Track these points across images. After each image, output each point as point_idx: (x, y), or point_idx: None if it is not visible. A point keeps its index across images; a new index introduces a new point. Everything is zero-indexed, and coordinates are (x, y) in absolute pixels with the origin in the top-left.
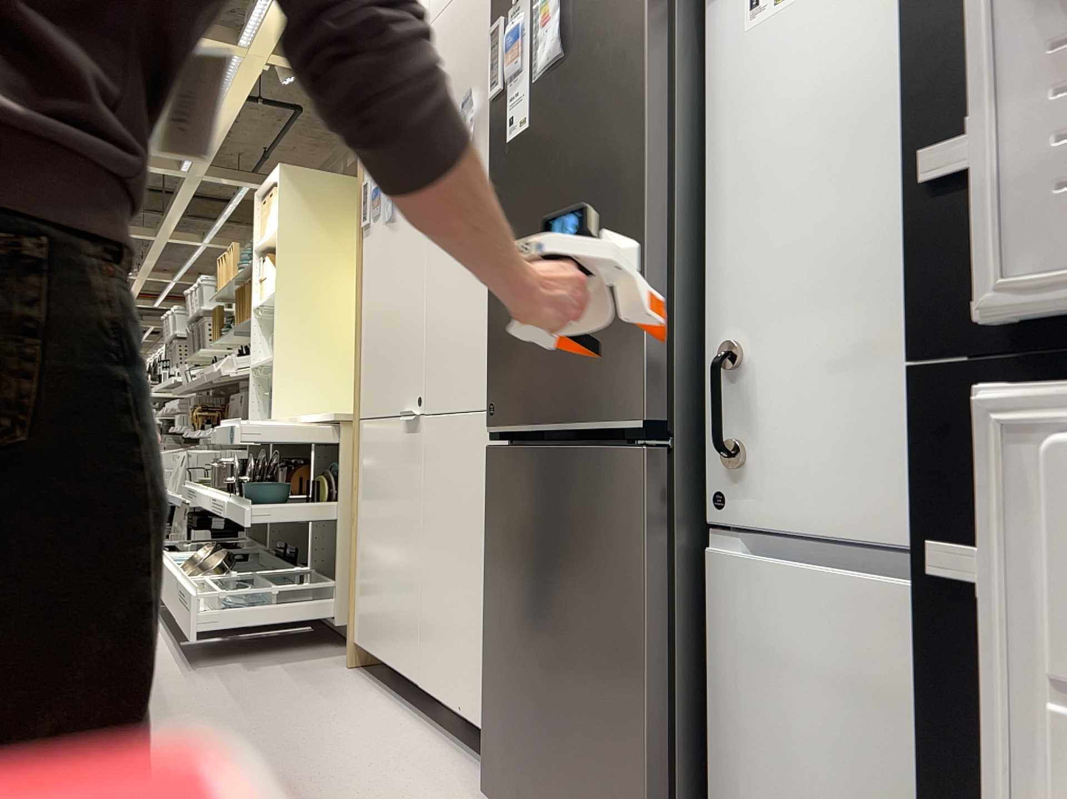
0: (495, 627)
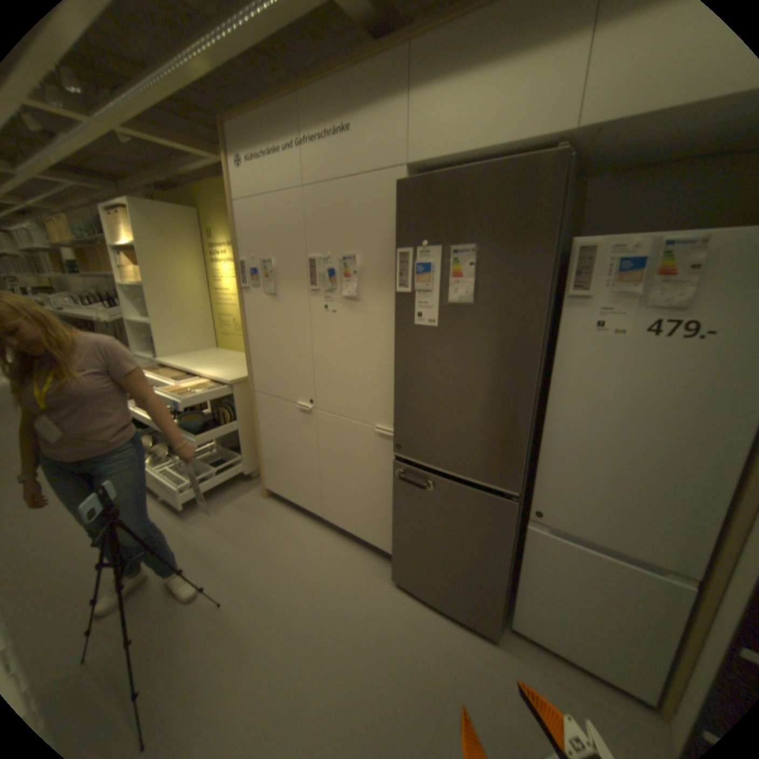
0: (401, 528)
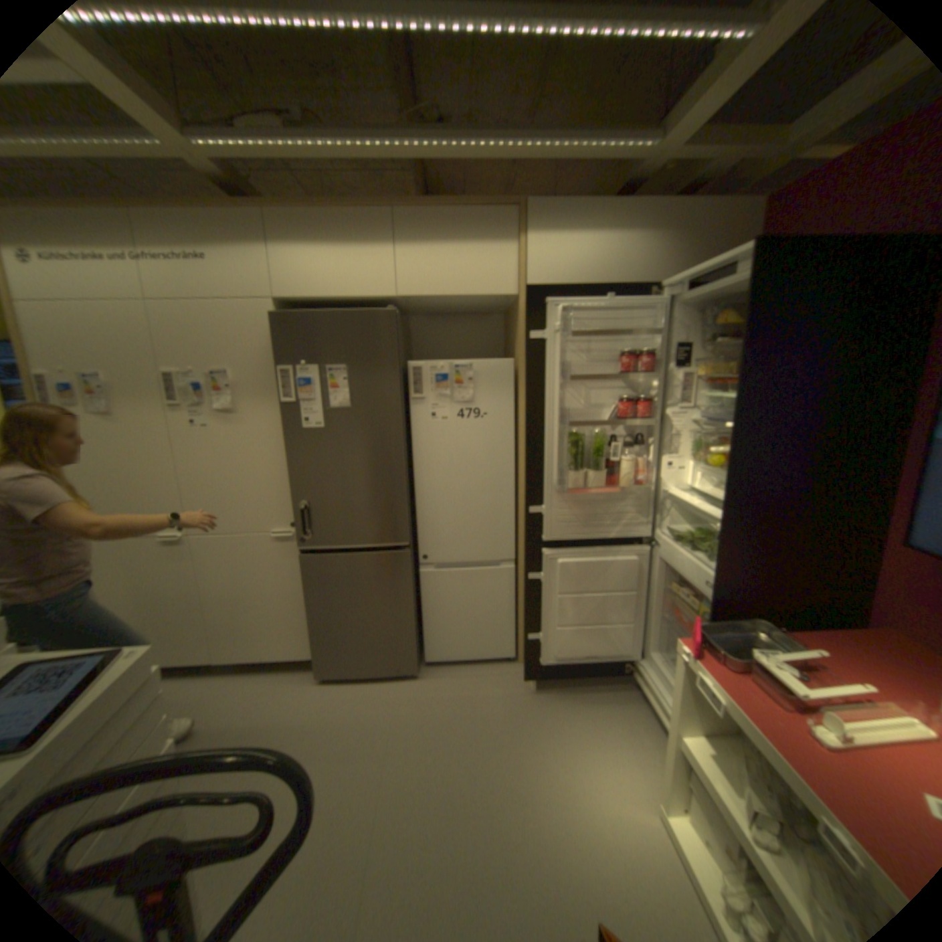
0: (319, 619)
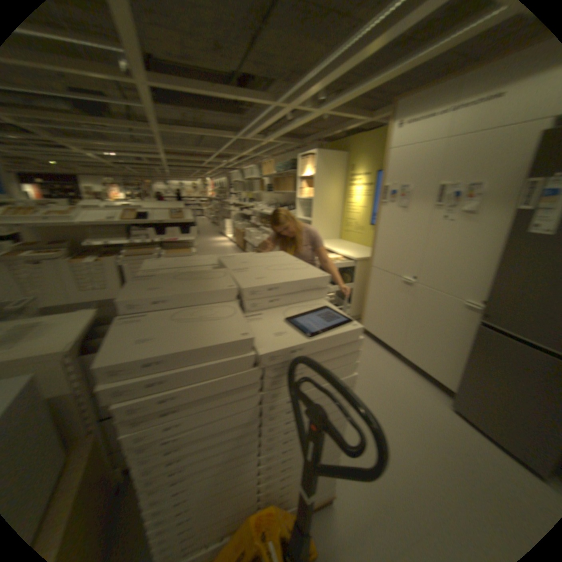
0: (472, 373)
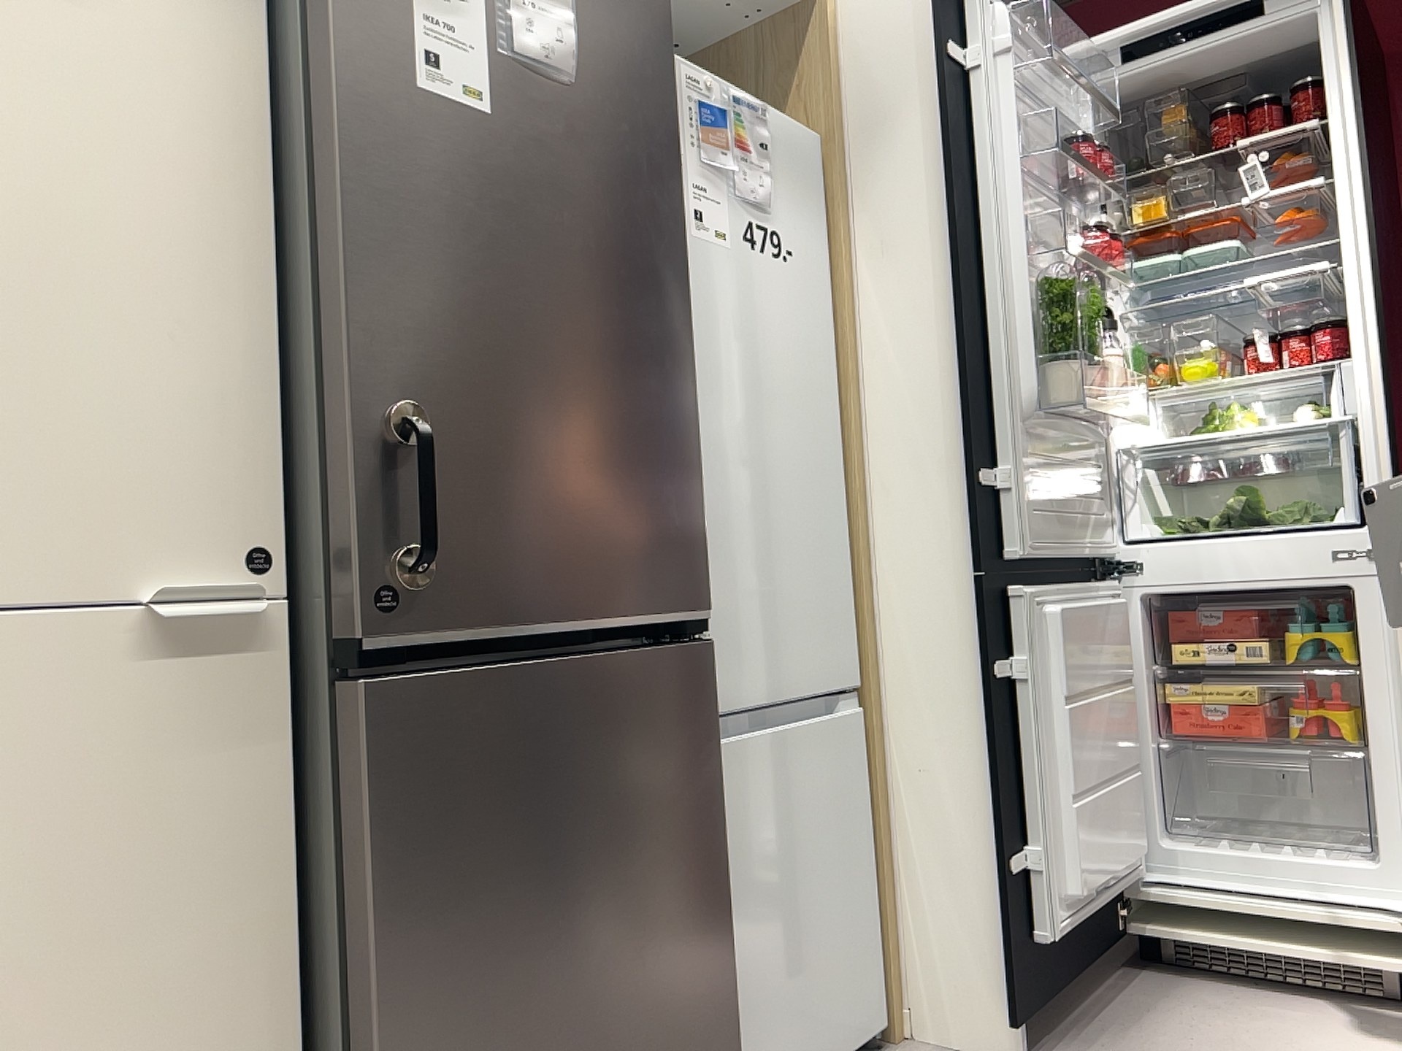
0: (421, 1045)
